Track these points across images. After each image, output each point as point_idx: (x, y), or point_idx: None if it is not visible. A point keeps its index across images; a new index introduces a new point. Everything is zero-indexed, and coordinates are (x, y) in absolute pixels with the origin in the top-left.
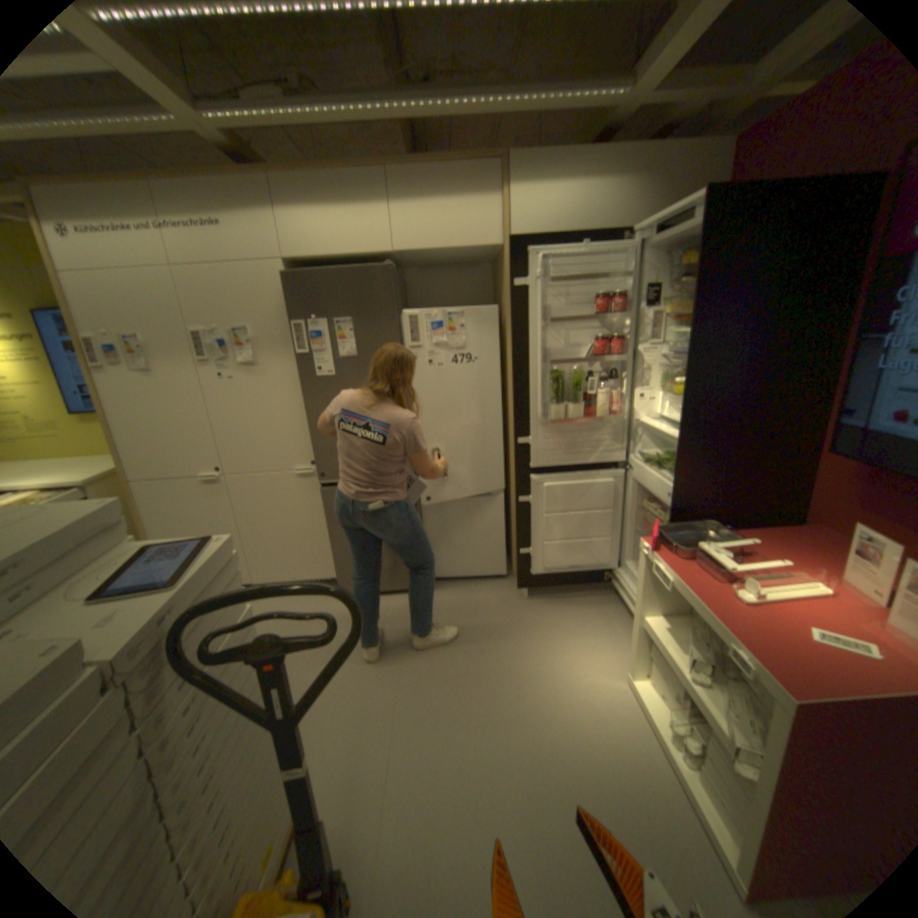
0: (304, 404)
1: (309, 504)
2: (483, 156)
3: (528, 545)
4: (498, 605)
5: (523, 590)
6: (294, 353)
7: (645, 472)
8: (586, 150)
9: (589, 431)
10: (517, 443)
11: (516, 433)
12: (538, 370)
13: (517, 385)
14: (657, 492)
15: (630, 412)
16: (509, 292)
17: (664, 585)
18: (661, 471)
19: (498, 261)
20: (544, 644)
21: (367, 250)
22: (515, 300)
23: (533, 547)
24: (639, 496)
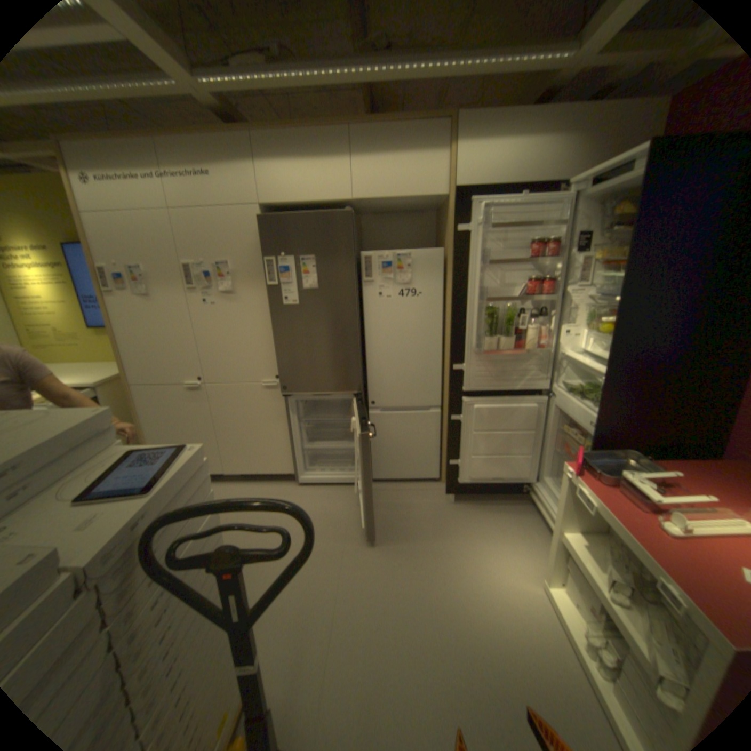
0: (272, 328)
1: (272, 411)
2: (435, 116)
3: (457, 457)
4: (428, 507)
5: (450, 495)
6: (266, 284)
7: (568, 401)
8: (528, 110)
9: (517, 361)
10: (452, 368)
11: (451, 359)
12: (475, 305)
13: (455, 318)
14: (579, 420)
15: (556, 346)
16: (451, 236)
17: (585, 506)
18: (583, 401)
19: (442, 210)
20: (468, 546)
21: (330, 198)
22: (457, 243)
23: (462, 460)
24: (560, 421)
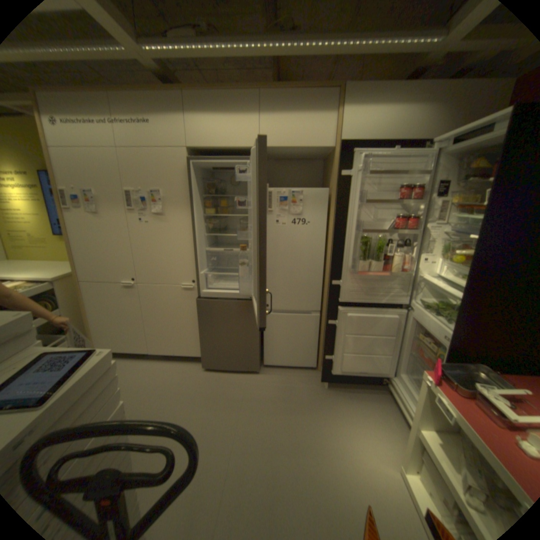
0: (191, 243)
1: (188, 308)
2: (327, 85)
3: (332, 353)
4: (306, 392)
5: (324, 382)
6: (188, 209)
7: (424, 315)
8: (401, 84)
9: (384, 280)
10: (331, 282)
11: (330, 275)
12: (352, 235)
13: (335, 243)
14: (435, 332)
15: (416, 271)
16: (335, 179)
17: (441, 410)
18: (437, 317)
19: (329, 158)
20: (338, 428)
21: (242, 145)
22: (340, 185)
23: (335, 356)
24: (416, 330)
